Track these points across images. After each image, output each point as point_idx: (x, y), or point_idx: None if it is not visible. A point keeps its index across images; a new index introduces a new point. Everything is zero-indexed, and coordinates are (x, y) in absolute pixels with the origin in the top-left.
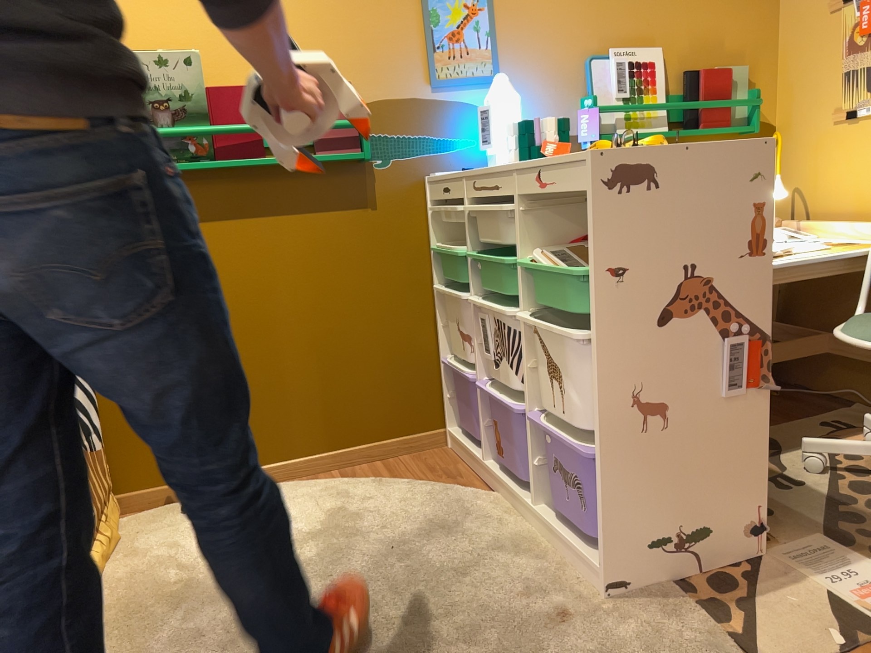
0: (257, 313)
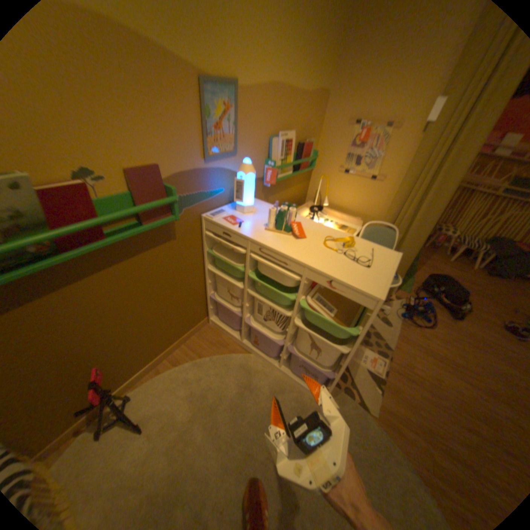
0: (112, 323)
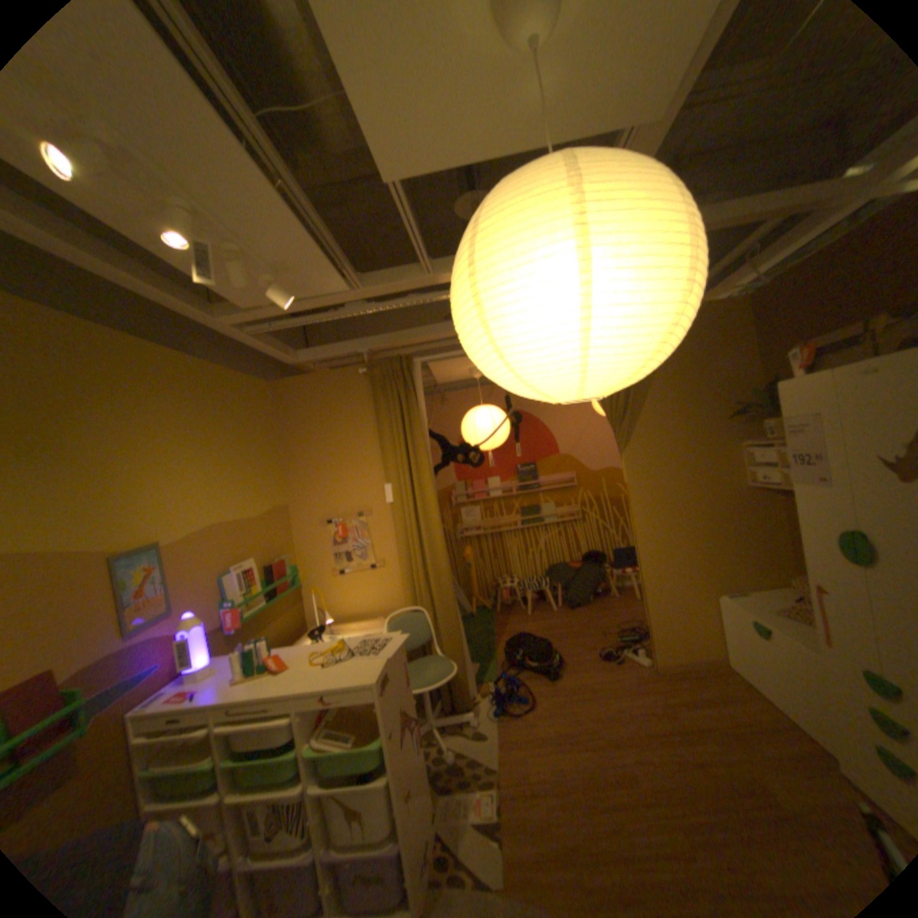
0: None
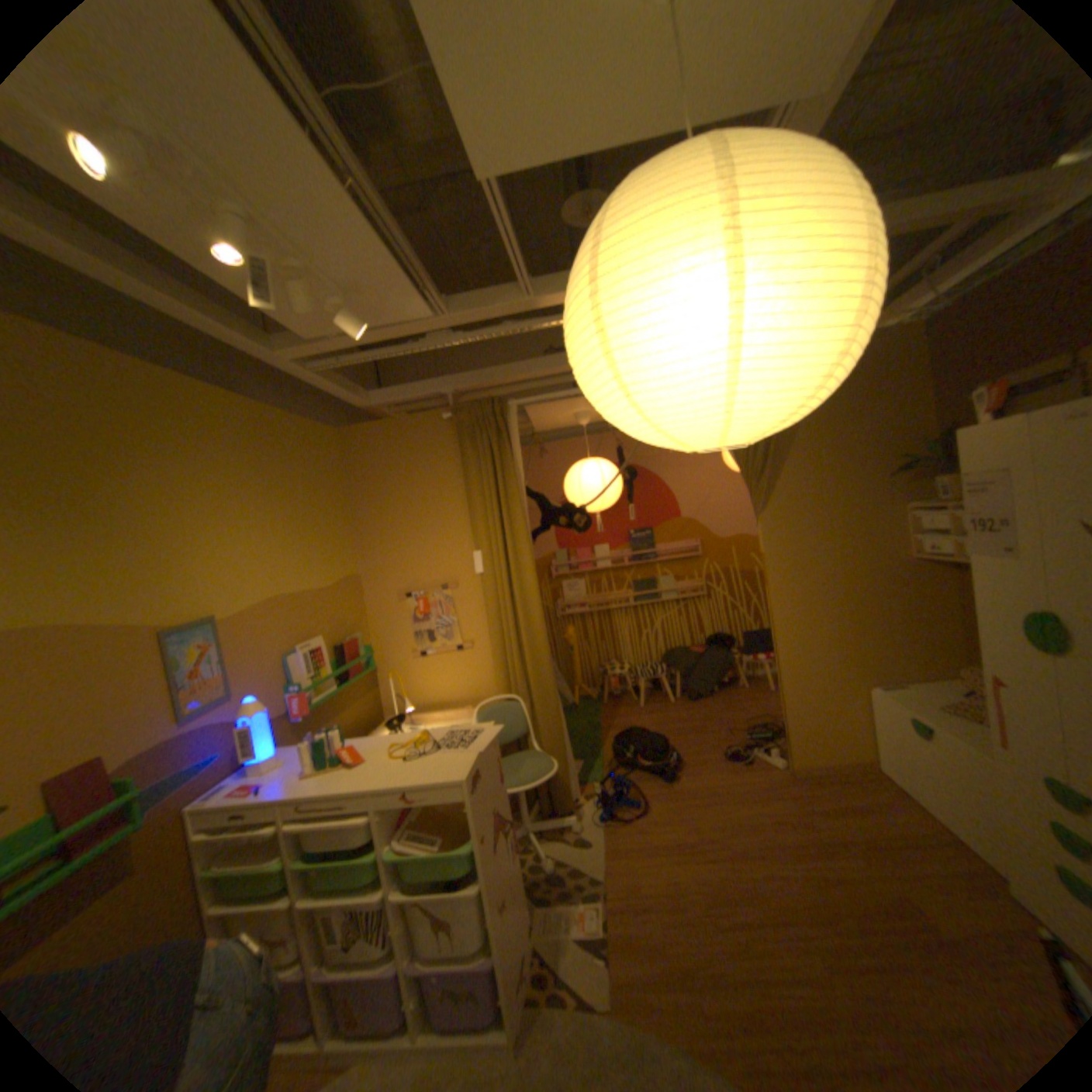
0: None
